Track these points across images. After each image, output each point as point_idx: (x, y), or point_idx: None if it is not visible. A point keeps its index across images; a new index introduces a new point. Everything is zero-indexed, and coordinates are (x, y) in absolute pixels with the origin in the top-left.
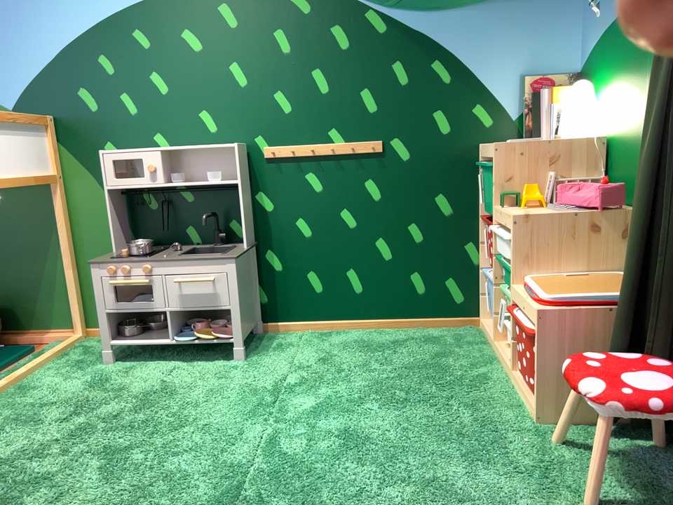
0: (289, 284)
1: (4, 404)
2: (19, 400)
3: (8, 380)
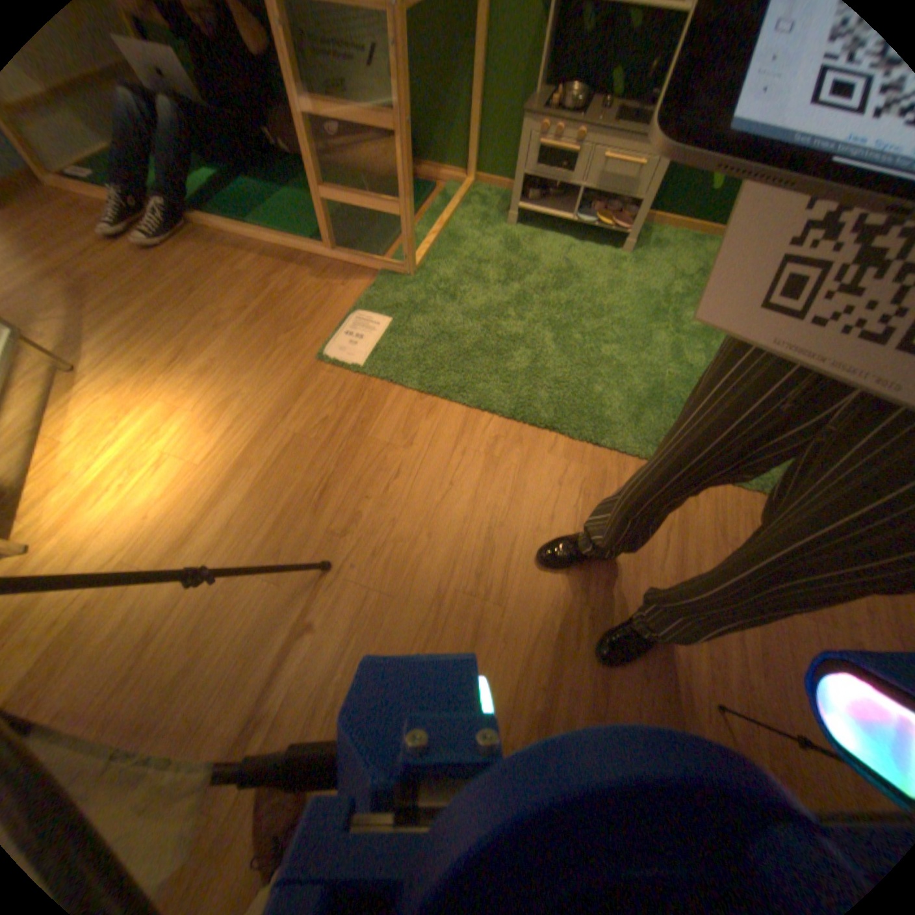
0: (688, 170)
1: (445, 250)
2: (455, 248)
3: (439, 225)
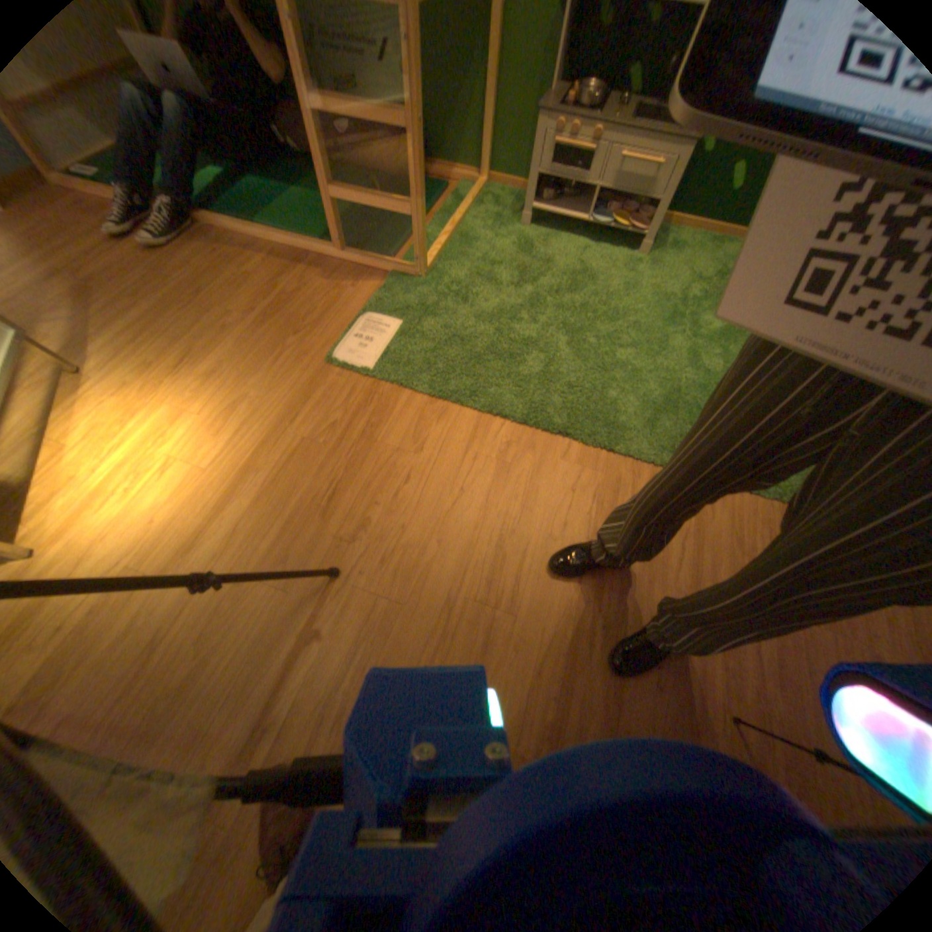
0: (707, 170)
1: (457, 251)
2: (467, 249)
3: (451, 225)
